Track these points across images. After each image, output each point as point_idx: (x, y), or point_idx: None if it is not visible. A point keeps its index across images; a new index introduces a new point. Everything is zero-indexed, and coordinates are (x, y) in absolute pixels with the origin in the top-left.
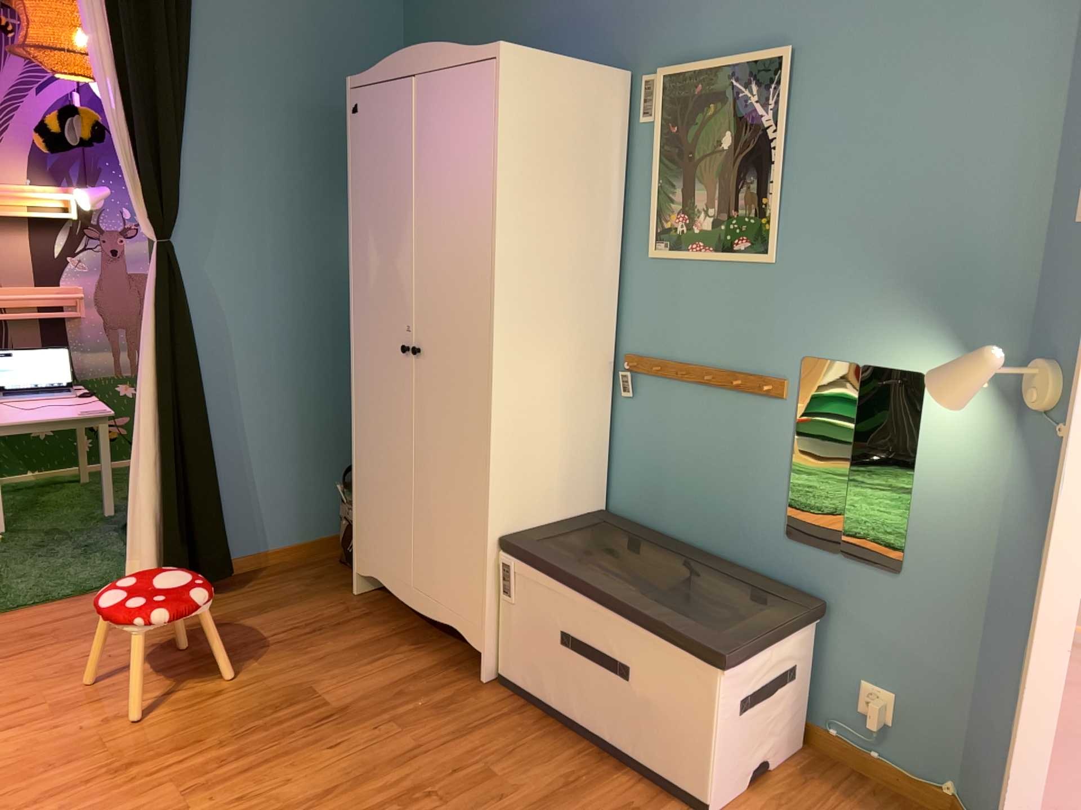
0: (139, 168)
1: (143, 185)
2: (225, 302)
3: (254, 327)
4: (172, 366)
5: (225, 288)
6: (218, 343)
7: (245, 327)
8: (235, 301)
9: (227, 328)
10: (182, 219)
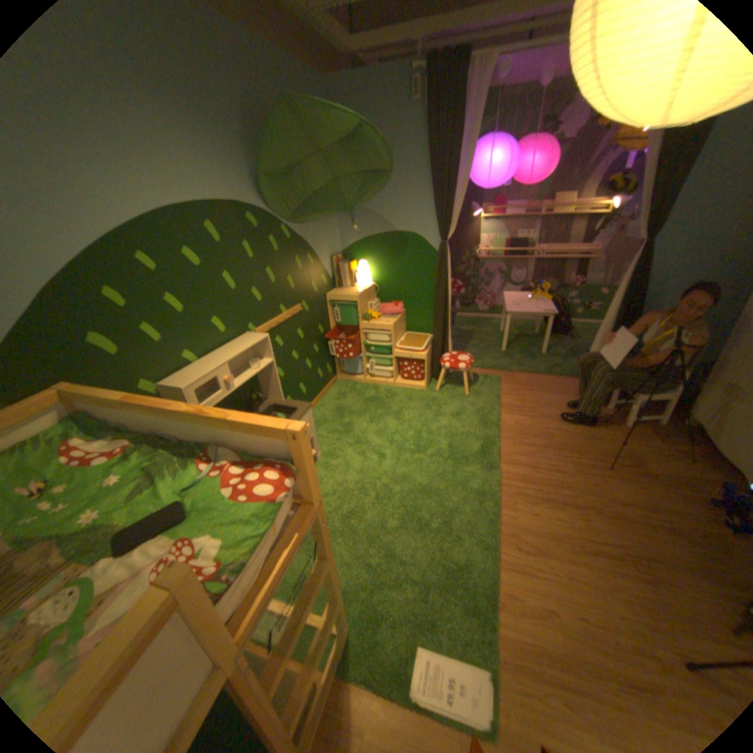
0: (650, 205)
1: (649, 214)
2: (672, 270)
3: (684, 284)
4: (630, 301)
5: (675, 263)
6: (659, 290)
7: (678, 284)
8: (678, 270)
9: (667, 283)
10: (664, 227)
